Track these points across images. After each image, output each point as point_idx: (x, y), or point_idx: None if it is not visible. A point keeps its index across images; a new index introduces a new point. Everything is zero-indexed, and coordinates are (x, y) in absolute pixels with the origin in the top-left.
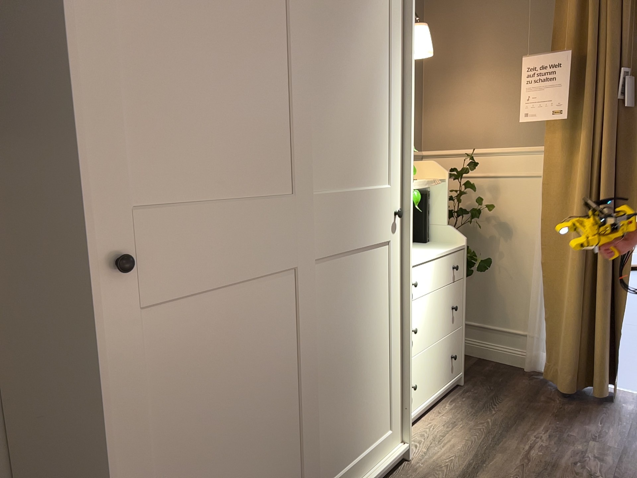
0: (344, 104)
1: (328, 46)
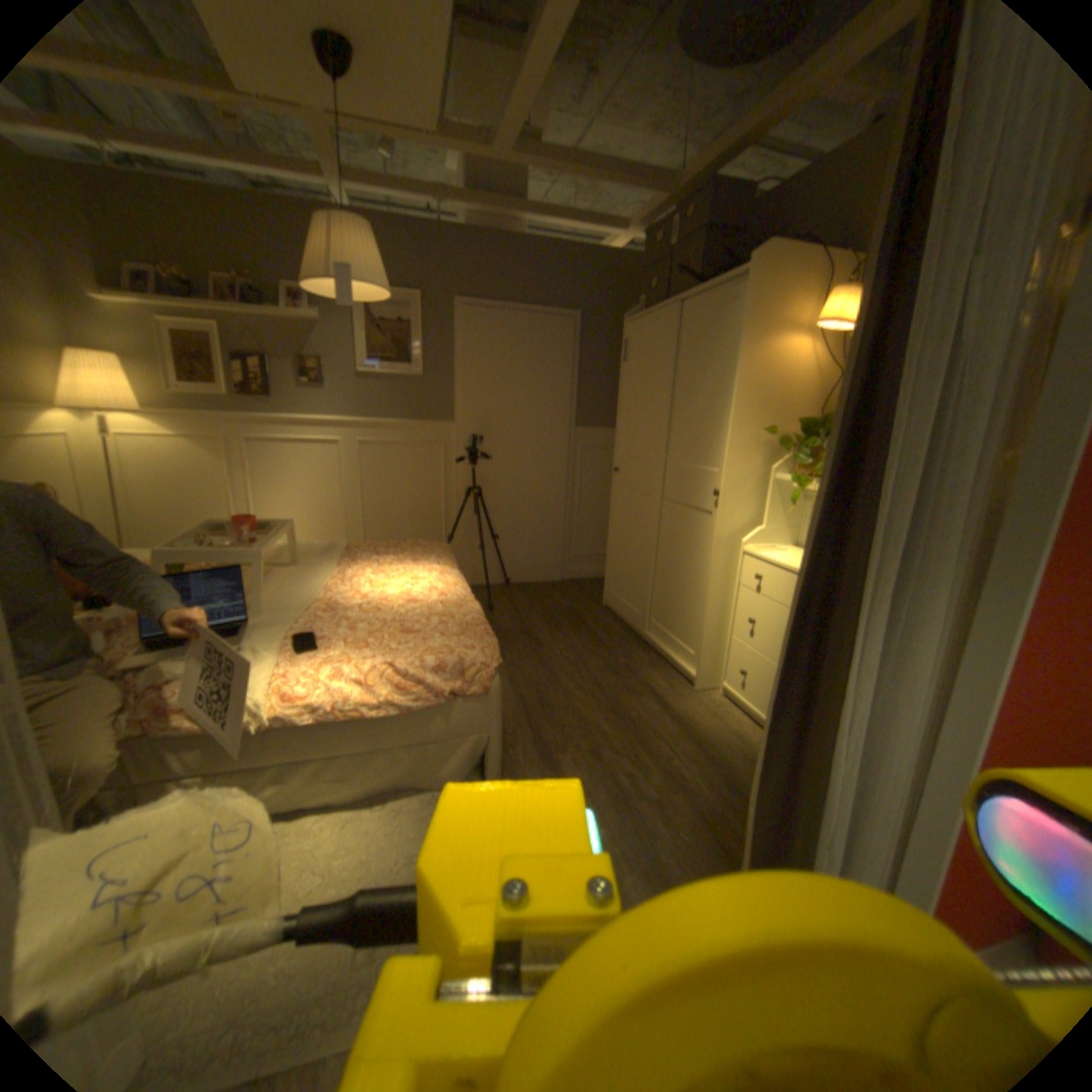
0: (693, 412)
1: (688, 380)
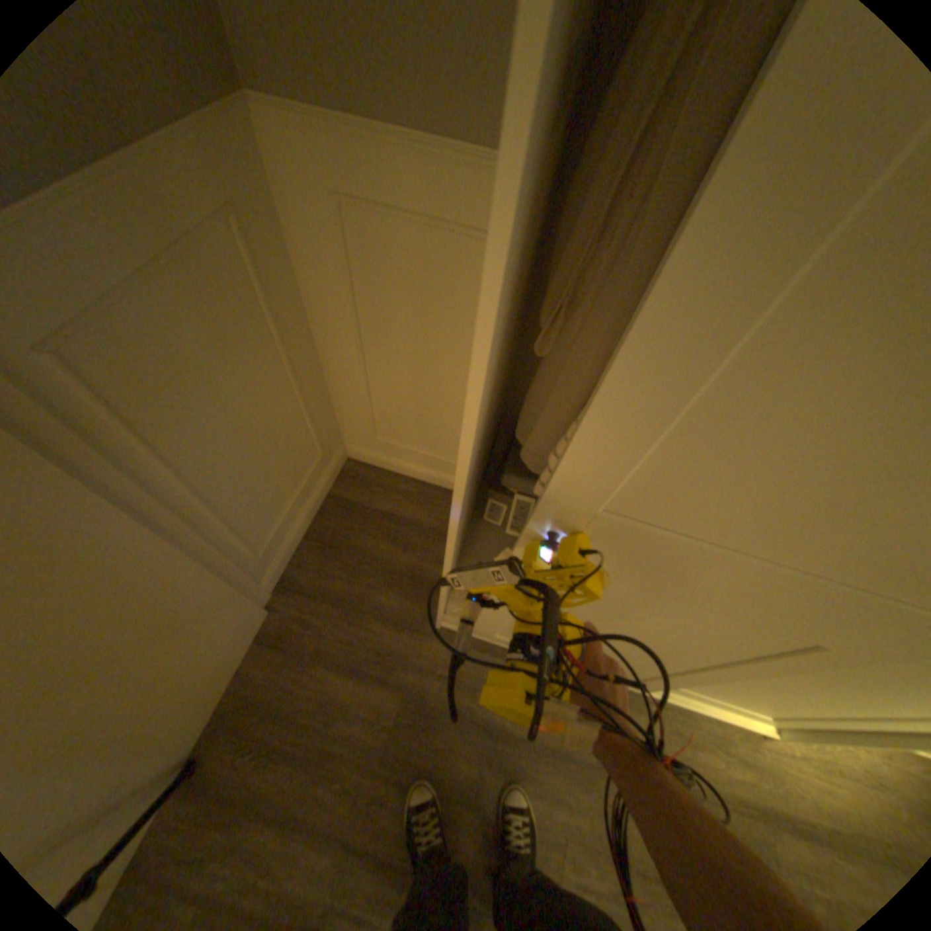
0: None
1: None
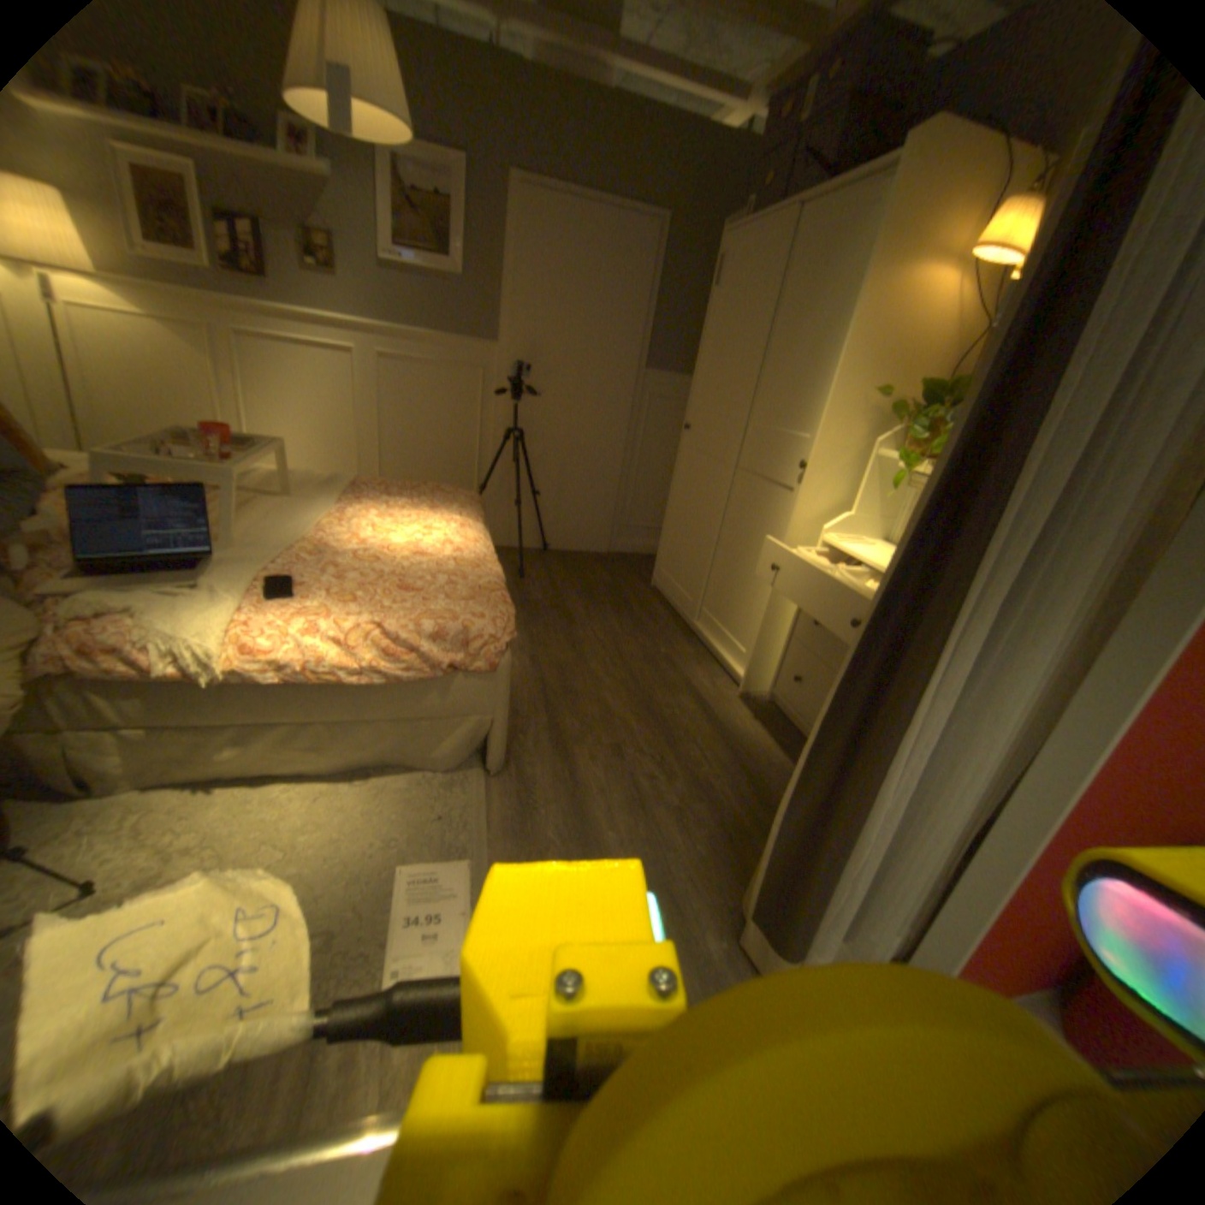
0: (791, 359)
1: (792, 316)
